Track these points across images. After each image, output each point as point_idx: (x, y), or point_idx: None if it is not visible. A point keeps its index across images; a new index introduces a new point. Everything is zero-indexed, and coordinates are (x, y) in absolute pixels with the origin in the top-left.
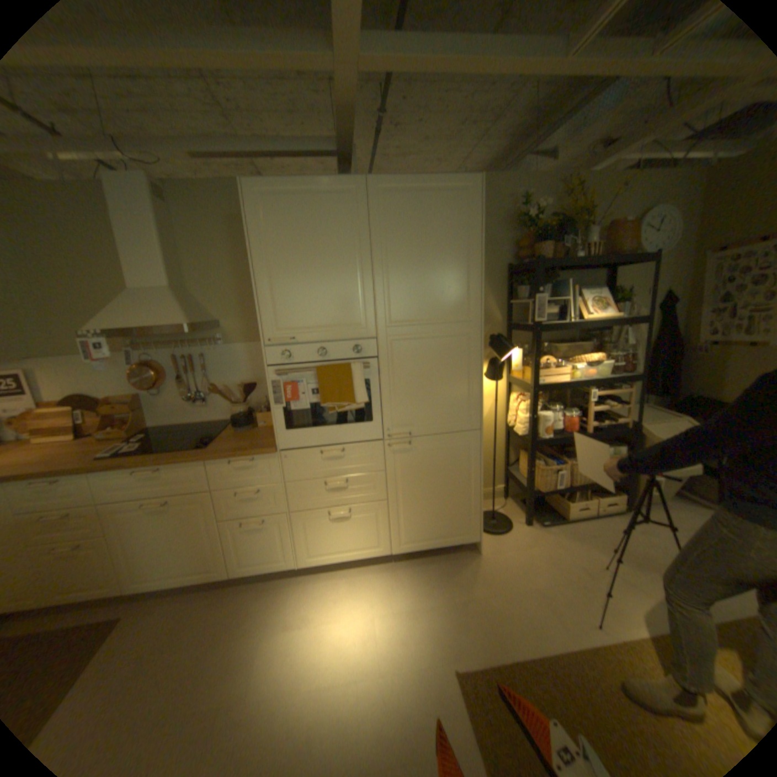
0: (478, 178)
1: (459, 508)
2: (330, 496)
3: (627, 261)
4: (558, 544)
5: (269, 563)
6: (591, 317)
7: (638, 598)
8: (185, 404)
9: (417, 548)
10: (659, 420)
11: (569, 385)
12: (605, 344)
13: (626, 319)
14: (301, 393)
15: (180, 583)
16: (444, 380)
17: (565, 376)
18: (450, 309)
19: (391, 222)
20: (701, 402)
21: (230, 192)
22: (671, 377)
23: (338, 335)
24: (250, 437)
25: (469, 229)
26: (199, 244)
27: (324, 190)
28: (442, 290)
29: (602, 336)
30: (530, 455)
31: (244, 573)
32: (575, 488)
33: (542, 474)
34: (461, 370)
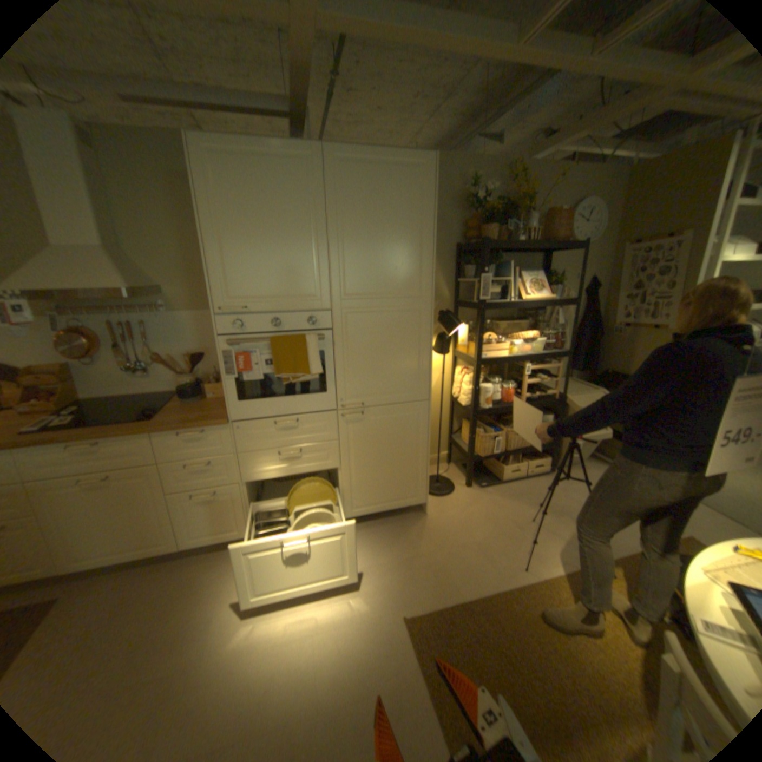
0: (433, 156)
1: (407, 472)
2: (283, 465)
3: (560, 247)
4: (493, 502)
5: (221, 532)
6: (528, 297)
7: (557, 543)
8: (124, 374)
9: (368, 511)
10: (580, 392)
11: (507, 359)
12: (539, 323)
13: (557, 301)
14: (254, 364)
15: (125, 557)
16: (396, 353)
17: (504, 351)
18: (403, 284)
19: (348, 193)
20: (614, 376)
21: (171, 144)
22: (591, 354)
23: (292, 306)
24: (199, 408)
25: (423, 207)
26: (135, 200)
27: (278, 153)
28: (396, 265)
29: (537, 315)
30: (471, 423)
31: (195, 544)
32: (509, 452)
33: (481, 440)
34: (412, 343)
